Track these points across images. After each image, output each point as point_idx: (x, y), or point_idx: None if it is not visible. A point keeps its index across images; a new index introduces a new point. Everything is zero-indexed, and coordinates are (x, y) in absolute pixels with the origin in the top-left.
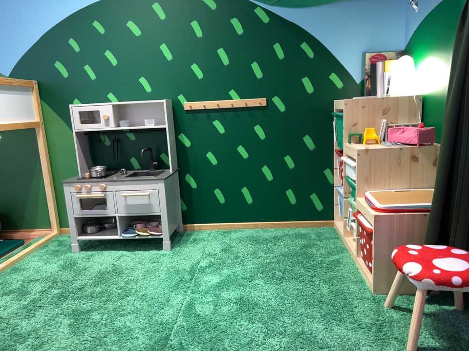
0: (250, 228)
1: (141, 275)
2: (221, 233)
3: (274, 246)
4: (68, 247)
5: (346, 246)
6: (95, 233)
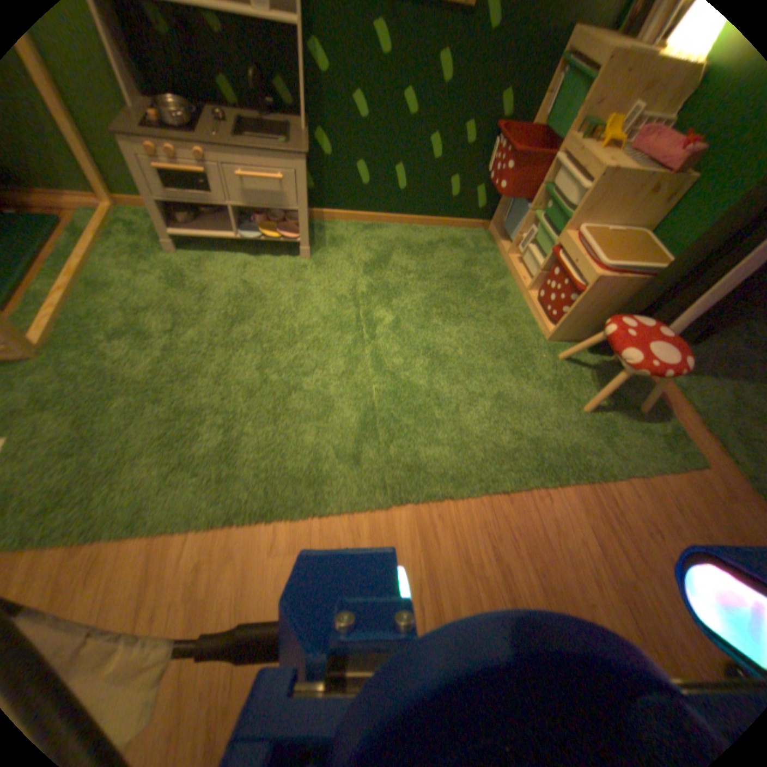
0: (394, 221)
1: (291, 300)
2: (359, 225)
3: (431, 257)
4: (148, 236)
5: (506, 264)
6: (191, 220)
